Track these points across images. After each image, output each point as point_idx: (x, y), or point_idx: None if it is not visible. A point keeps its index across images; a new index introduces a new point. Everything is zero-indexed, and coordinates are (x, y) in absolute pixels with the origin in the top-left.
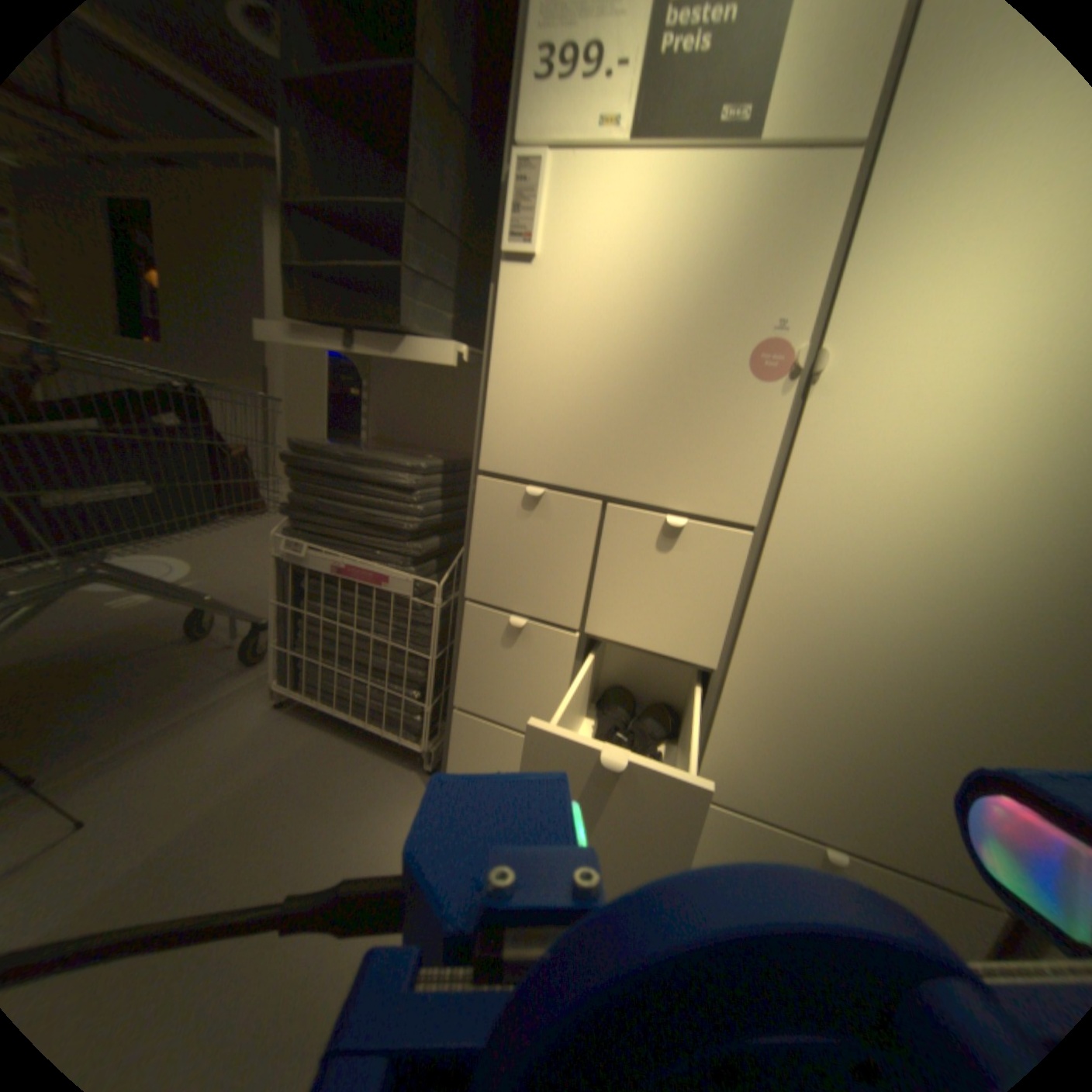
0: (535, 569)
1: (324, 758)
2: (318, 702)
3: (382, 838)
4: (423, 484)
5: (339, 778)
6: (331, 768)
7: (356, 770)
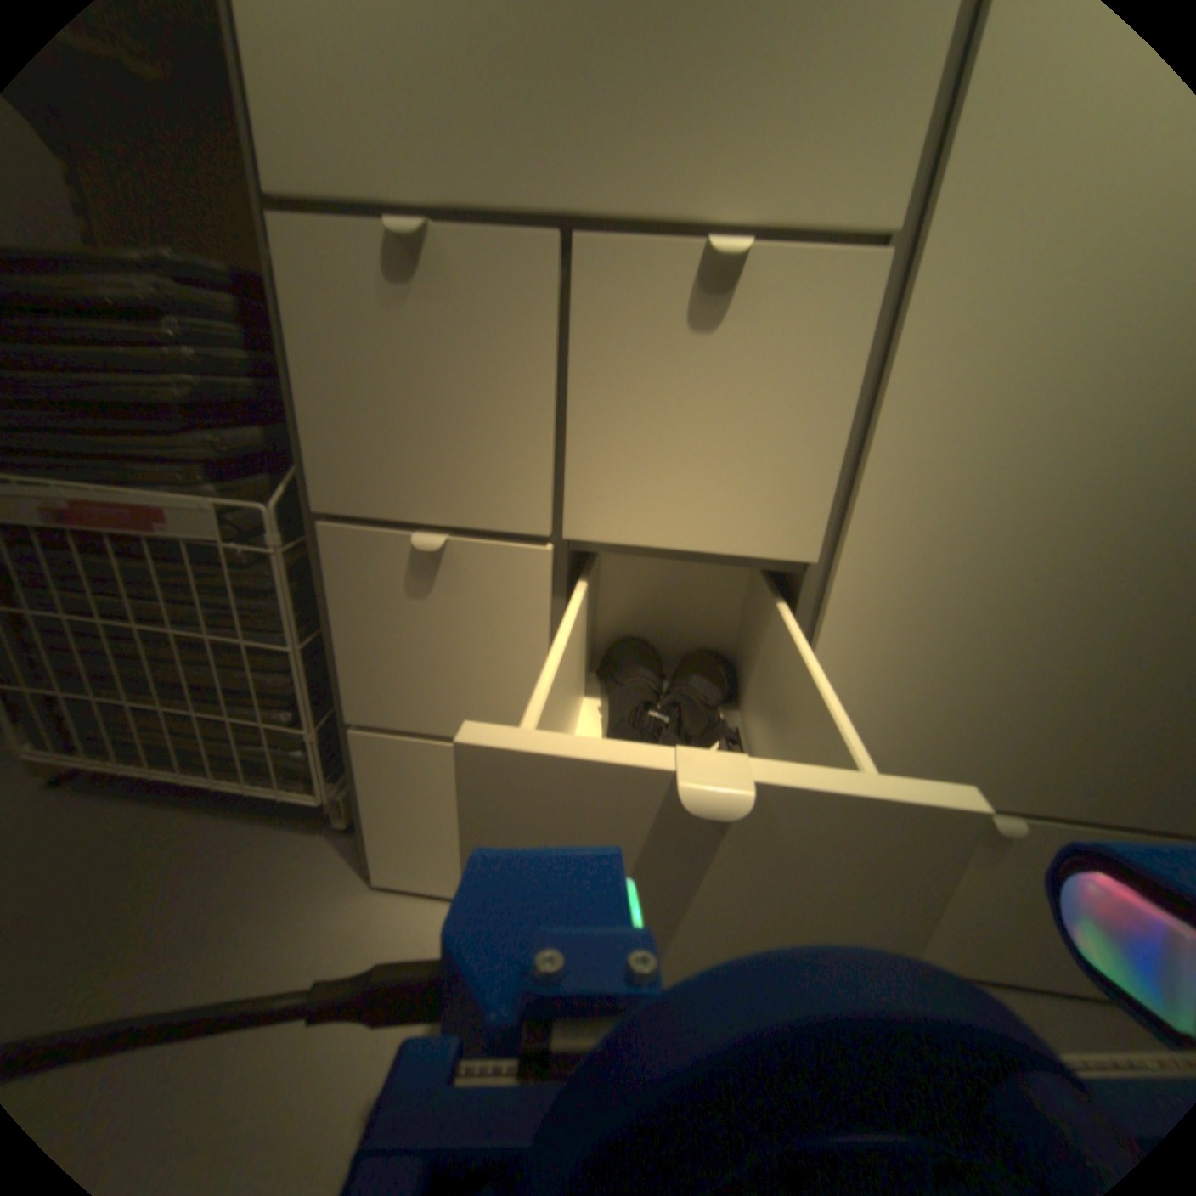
0: (445, 423)
1: (150, 850)
2: (120, 761)
3: (267, 965)
4: (182, 299)
5: (179, 879)
6: (164, 864)
7: (212, 857)
